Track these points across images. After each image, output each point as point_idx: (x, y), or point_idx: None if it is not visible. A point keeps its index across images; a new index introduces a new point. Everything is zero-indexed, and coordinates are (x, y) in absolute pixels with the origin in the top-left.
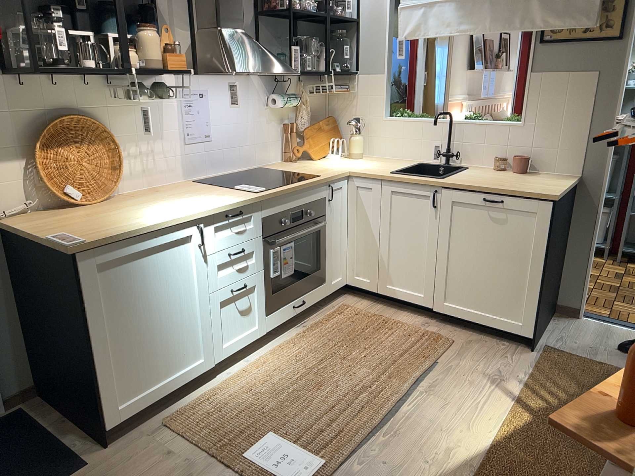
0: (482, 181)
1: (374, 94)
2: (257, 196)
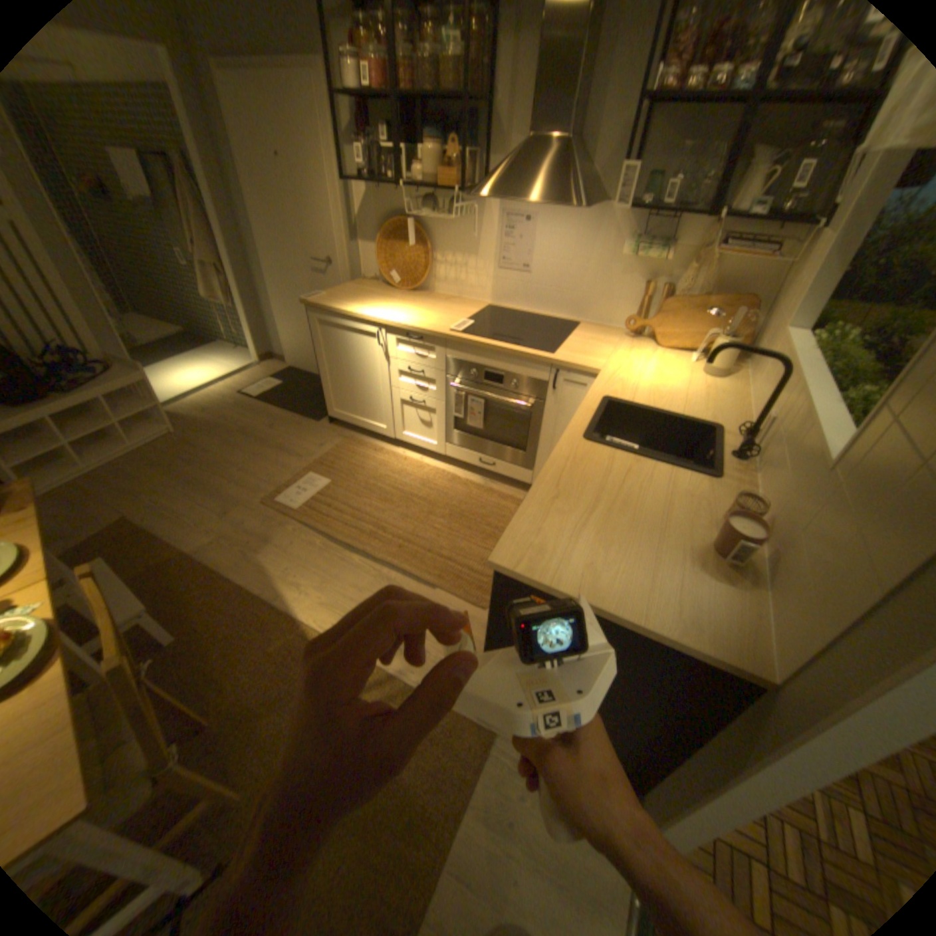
0: (586, 479)
1: (809, 275)
2: (438, 332)
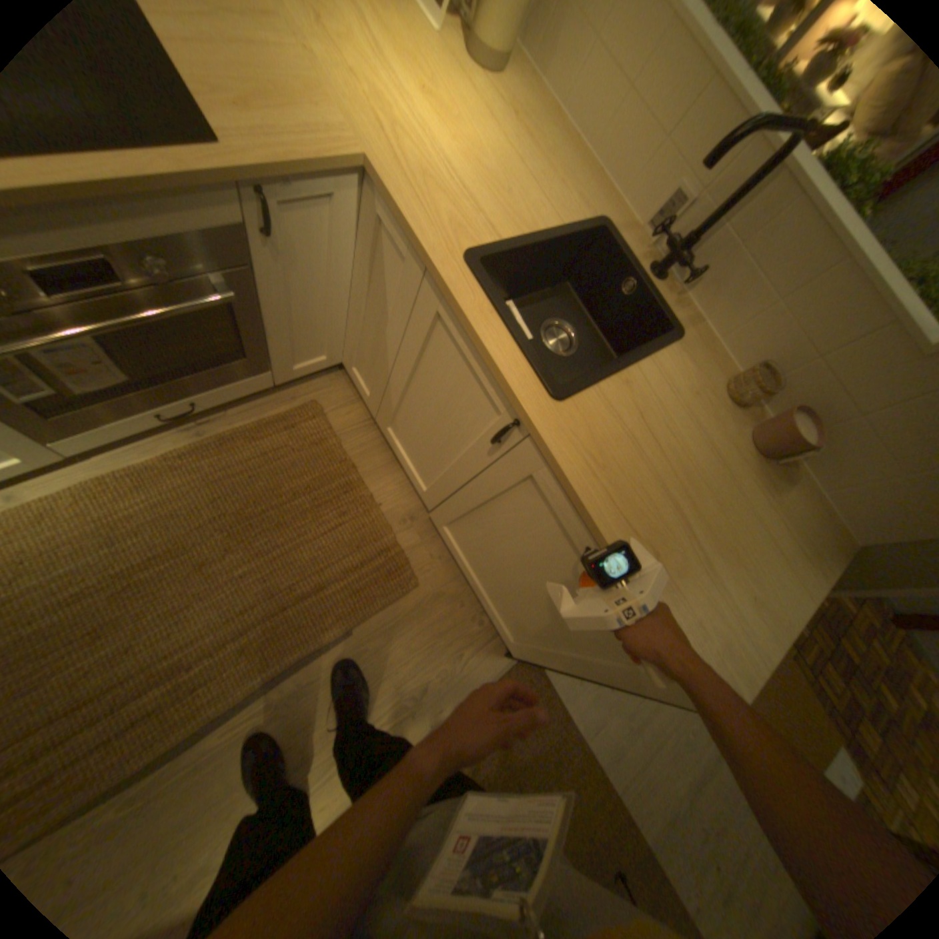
0: (636, 483)
1: None
2: None
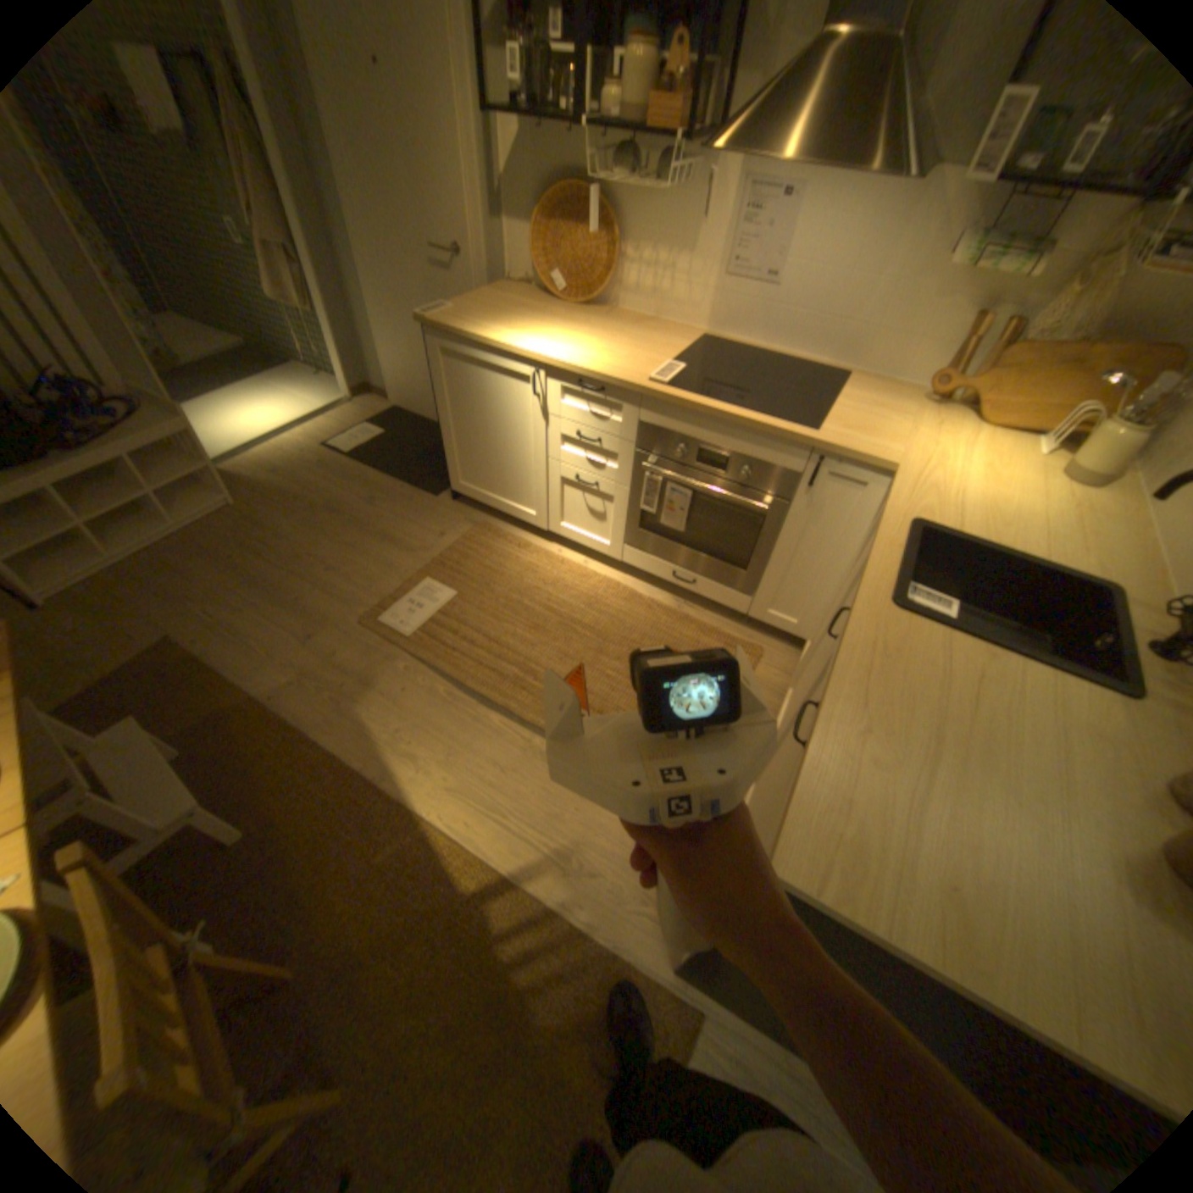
0: (912, 692)
1: None
2: (631, 383)
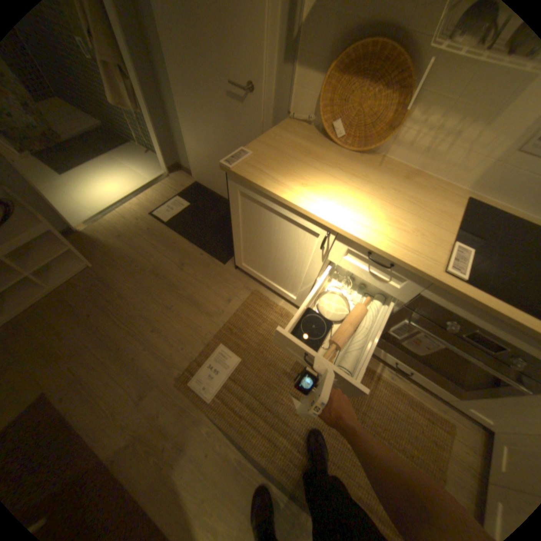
0: None
1: None
2: (431, 275)
